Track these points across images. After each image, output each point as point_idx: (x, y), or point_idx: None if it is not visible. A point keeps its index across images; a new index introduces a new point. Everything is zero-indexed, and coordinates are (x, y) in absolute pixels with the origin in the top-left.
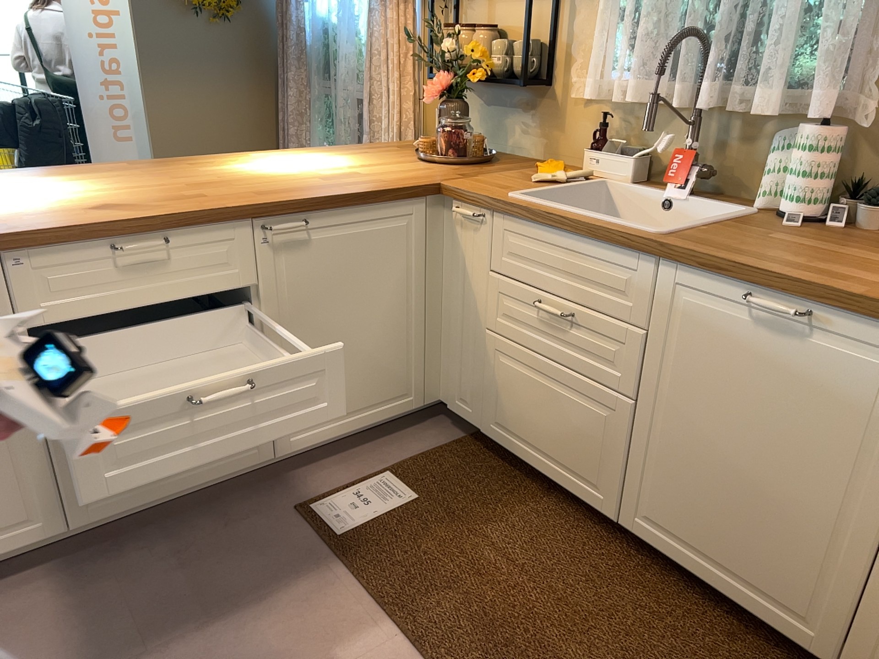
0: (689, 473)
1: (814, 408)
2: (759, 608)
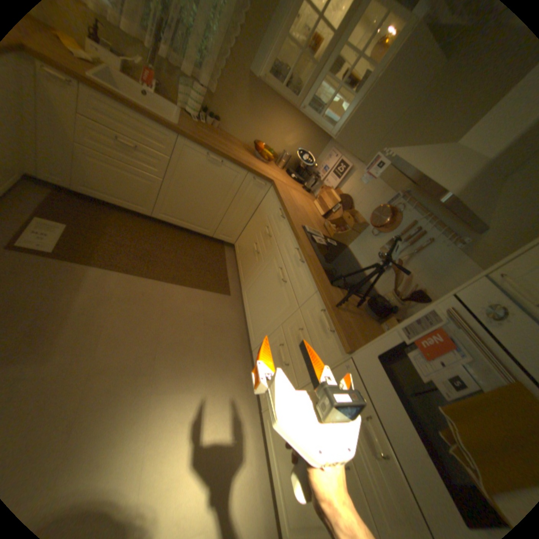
0: (181, 201)
1: (219, 184)
2: (196, 230)
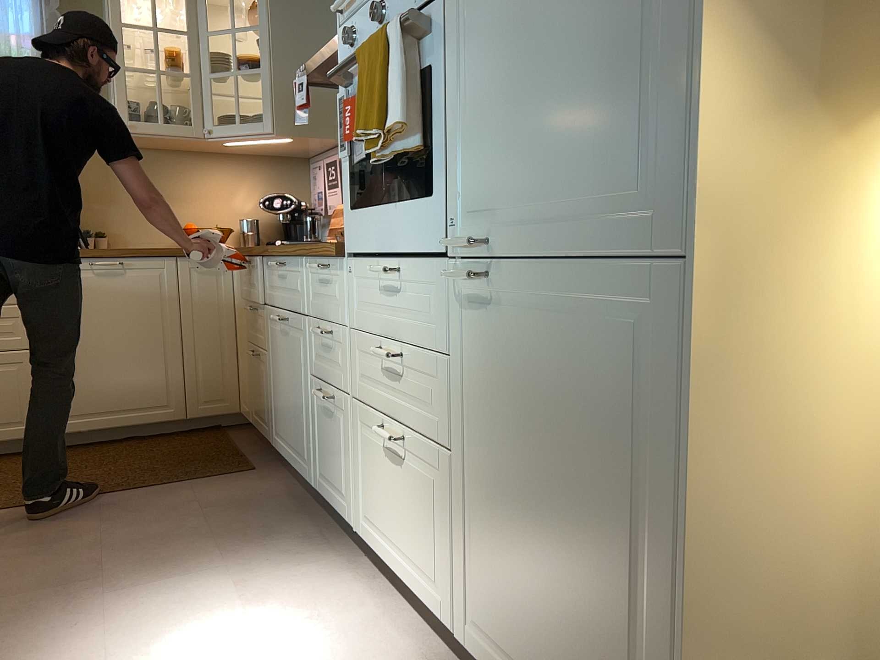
0: (85, 372)
1: (137, 304)
2: (145, 417)
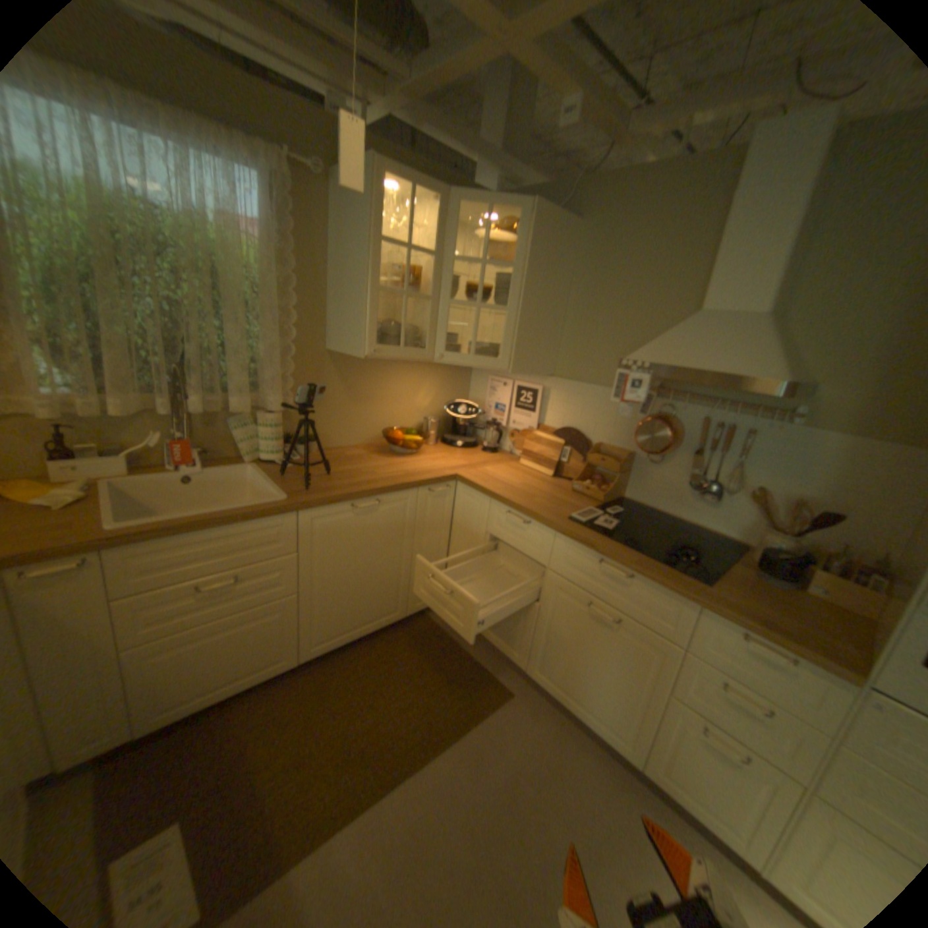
0: (337, 603)
1: (384, 535)
2: (378, 627)
